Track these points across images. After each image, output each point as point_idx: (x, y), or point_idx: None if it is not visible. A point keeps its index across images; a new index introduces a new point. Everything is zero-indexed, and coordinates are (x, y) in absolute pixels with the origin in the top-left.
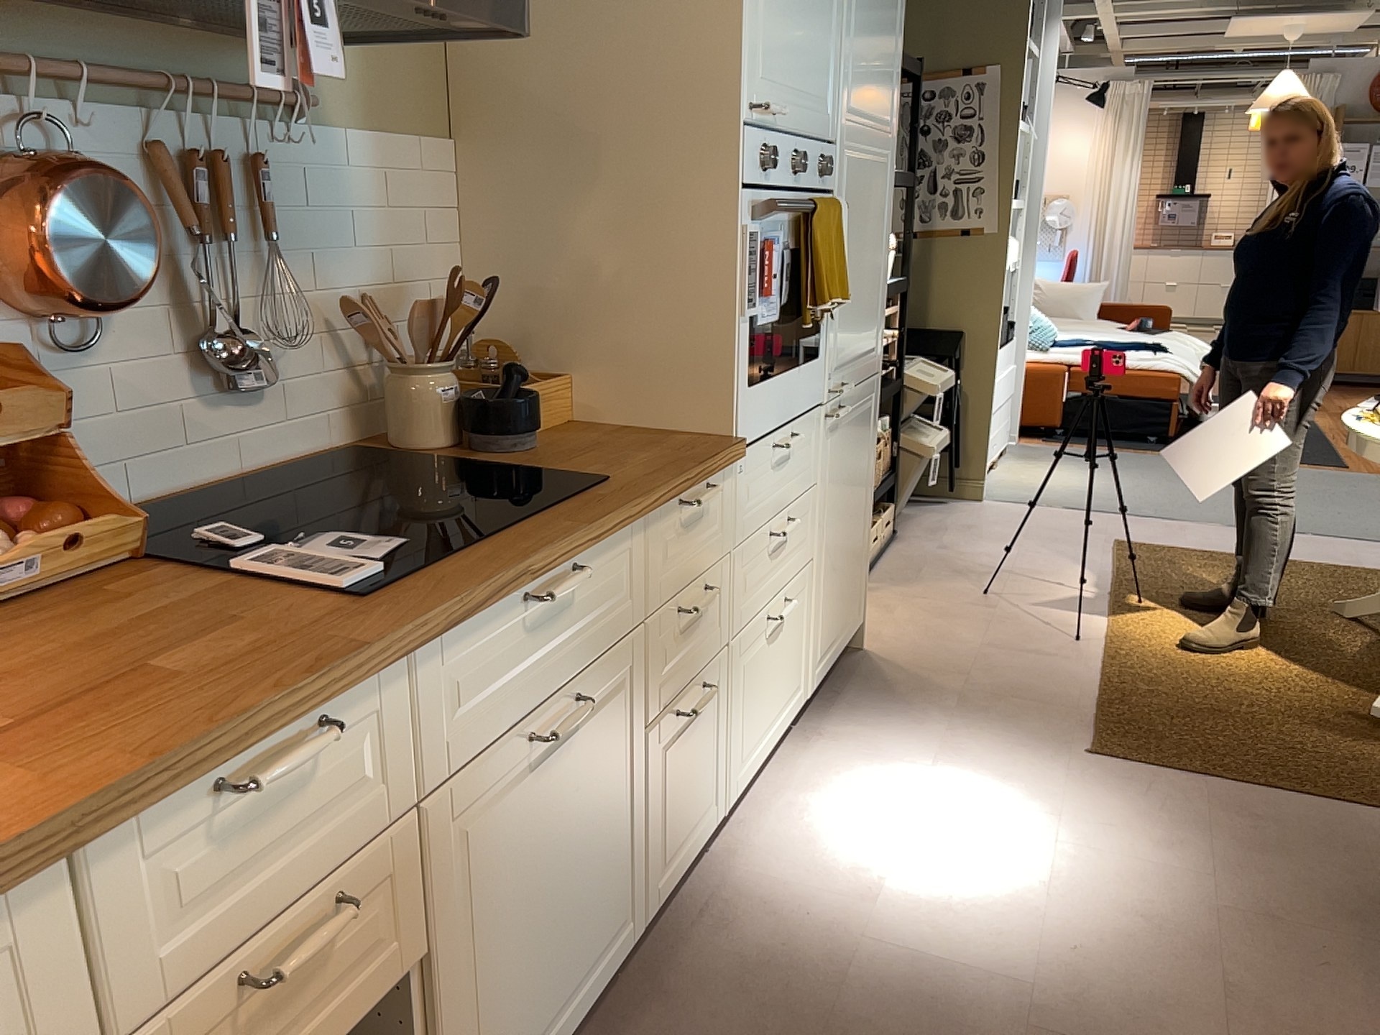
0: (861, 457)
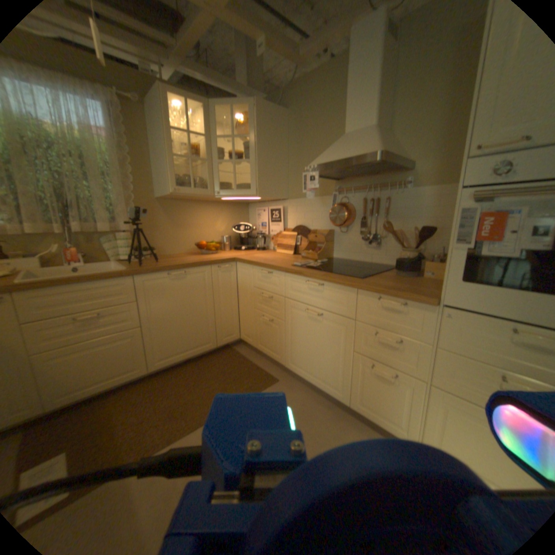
0: None
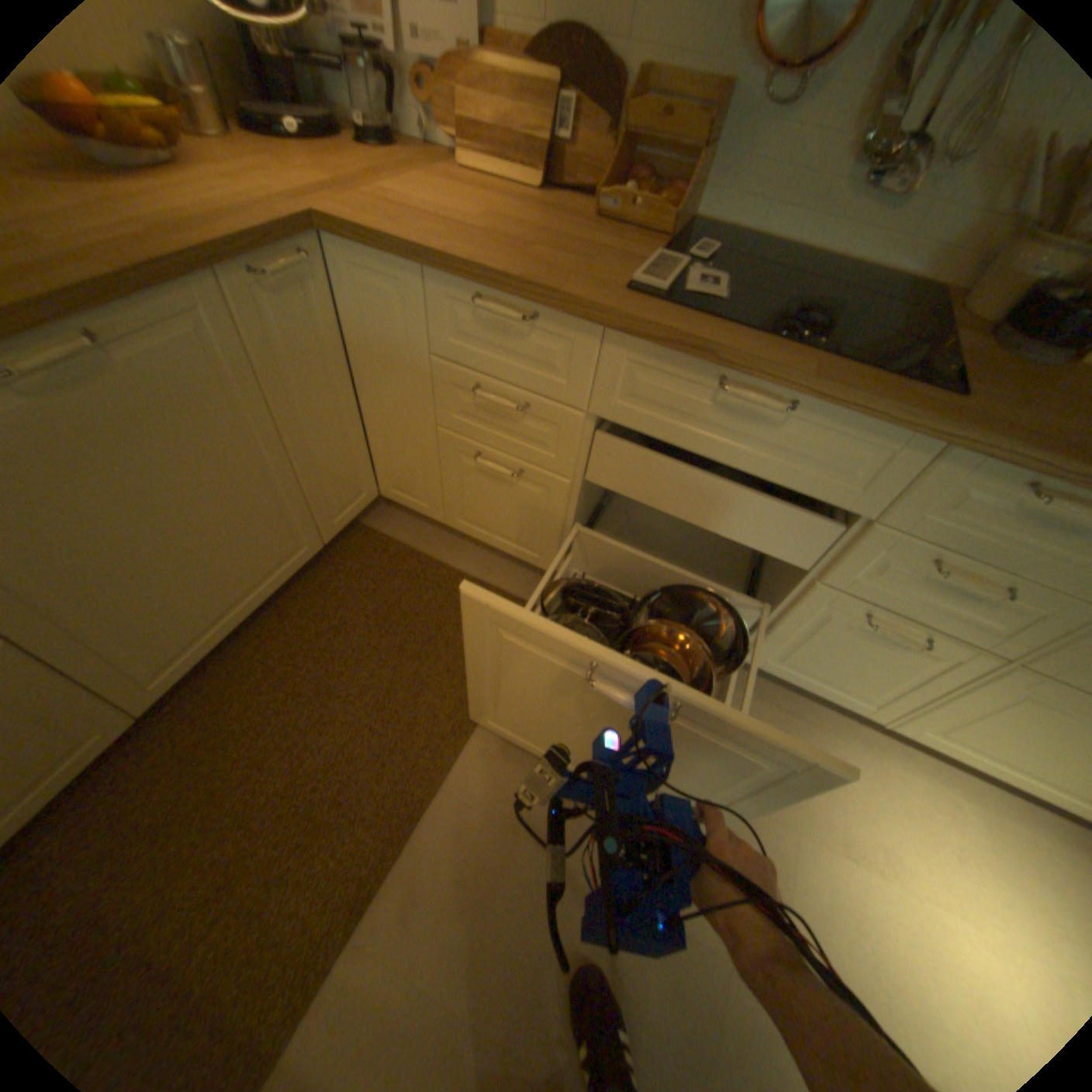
0: None
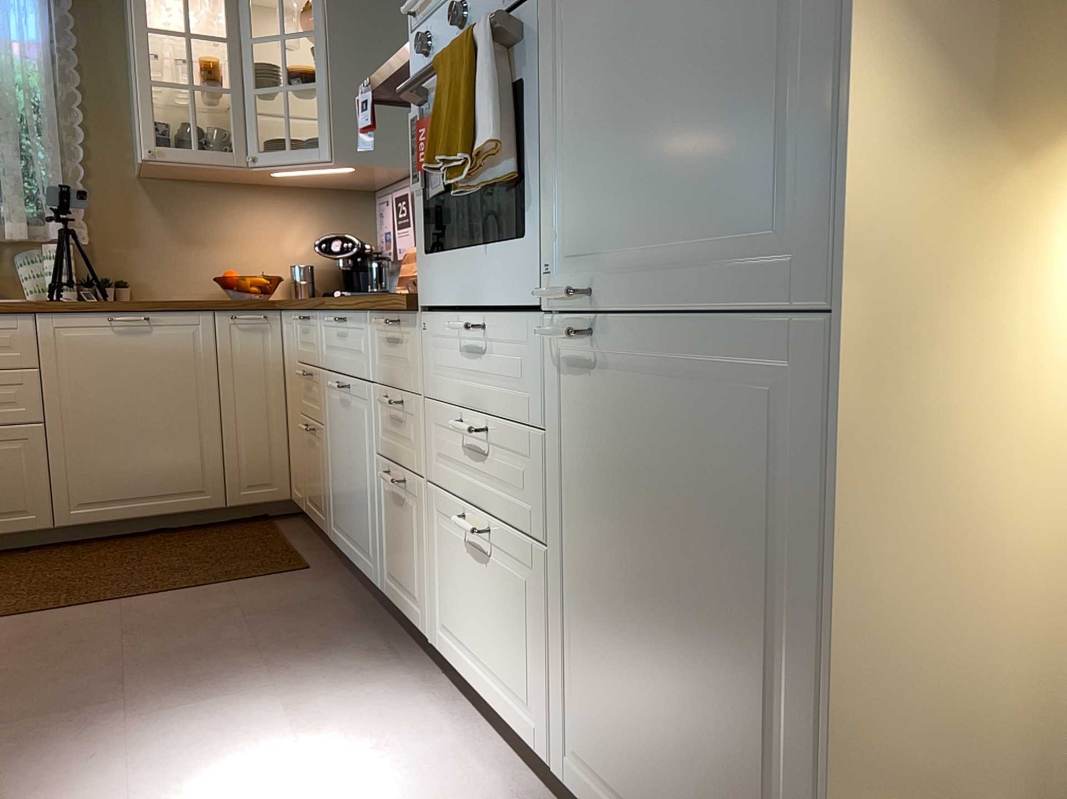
0: (730, 509)
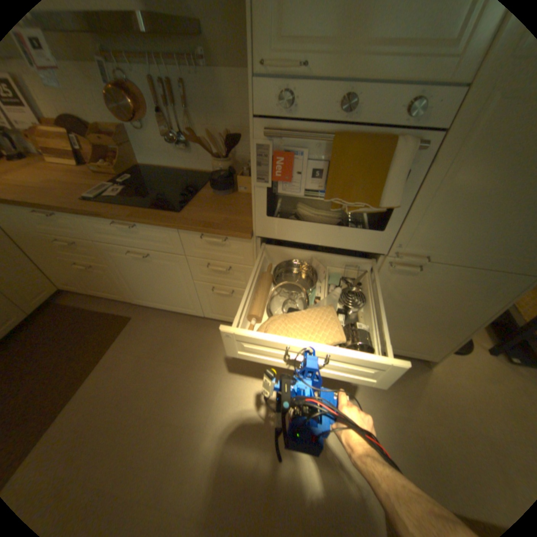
0: (461, 303)
